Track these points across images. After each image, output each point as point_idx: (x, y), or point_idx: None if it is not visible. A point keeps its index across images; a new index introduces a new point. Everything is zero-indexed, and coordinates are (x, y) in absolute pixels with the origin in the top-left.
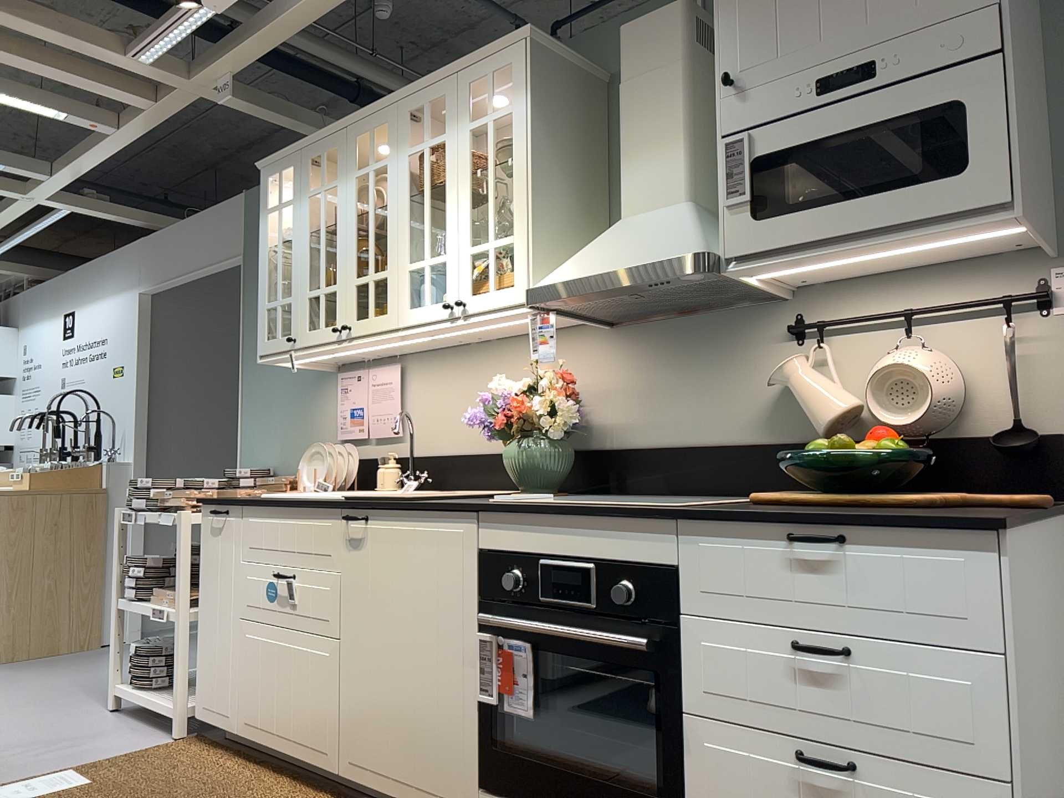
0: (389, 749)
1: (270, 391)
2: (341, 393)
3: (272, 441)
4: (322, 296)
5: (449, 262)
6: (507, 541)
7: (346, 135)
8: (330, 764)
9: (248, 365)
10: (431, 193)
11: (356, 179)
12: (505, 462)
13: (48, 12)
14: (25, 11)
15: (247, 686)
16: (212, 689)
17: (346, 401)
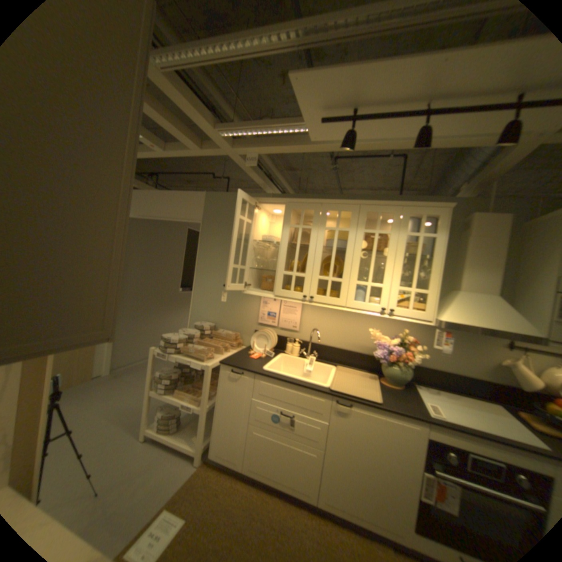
0: (356, 505)
1: (213, 288)
2: (263, 303)
3: (213, 311)
4: (294, 277)
5: (385, 289)
6: (449, 441)
7: (321, 206)
8: (312, 501)
9: (199, 273)
10: (375, 254)
11: (325, 230)
12: (387, 372)
13: (187, 88)
14: (178, 83)
15: (252, 455)
16: (223, 449)
17: (266, 307)
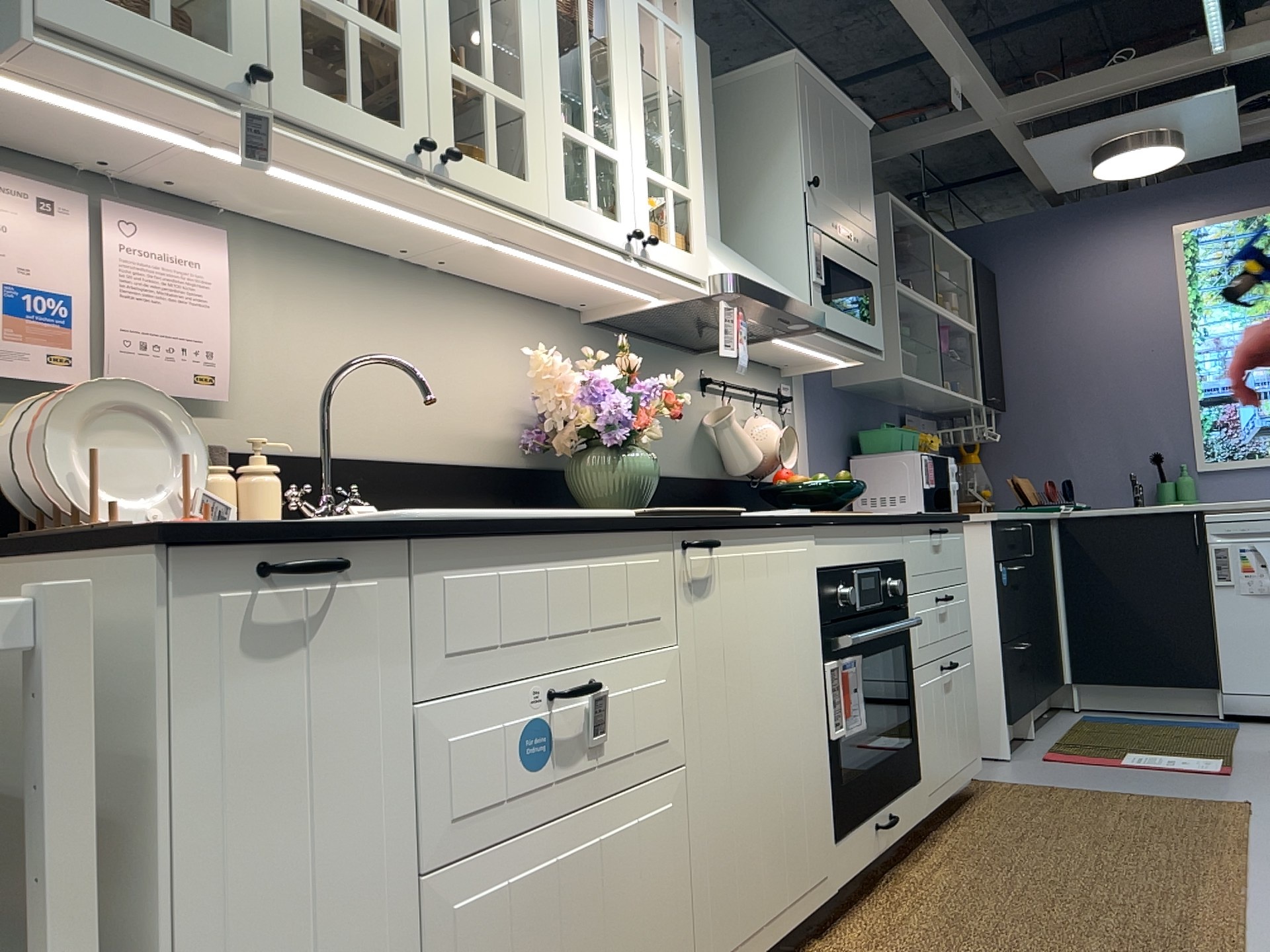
0: (762, 883)
1: None
2: None
3: None
4: (355, 30)
5: (624, 170)
6: (836, 555)
7: None
8: None
9: None
10: (585, 35)
11: None
12: (618, 476)
13: None
14: None
15: None
16: None
17: None
